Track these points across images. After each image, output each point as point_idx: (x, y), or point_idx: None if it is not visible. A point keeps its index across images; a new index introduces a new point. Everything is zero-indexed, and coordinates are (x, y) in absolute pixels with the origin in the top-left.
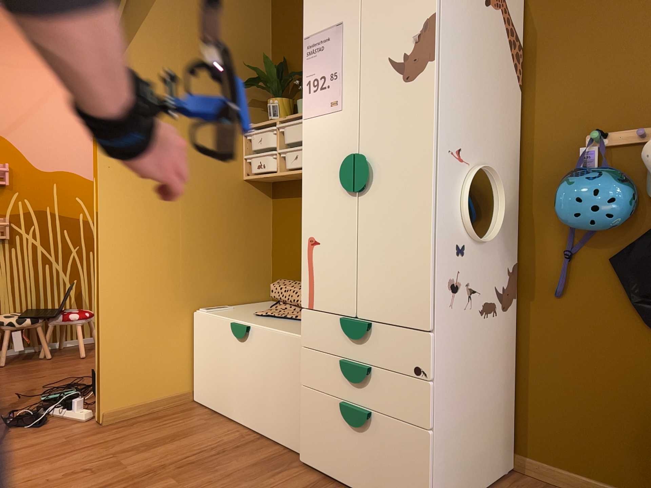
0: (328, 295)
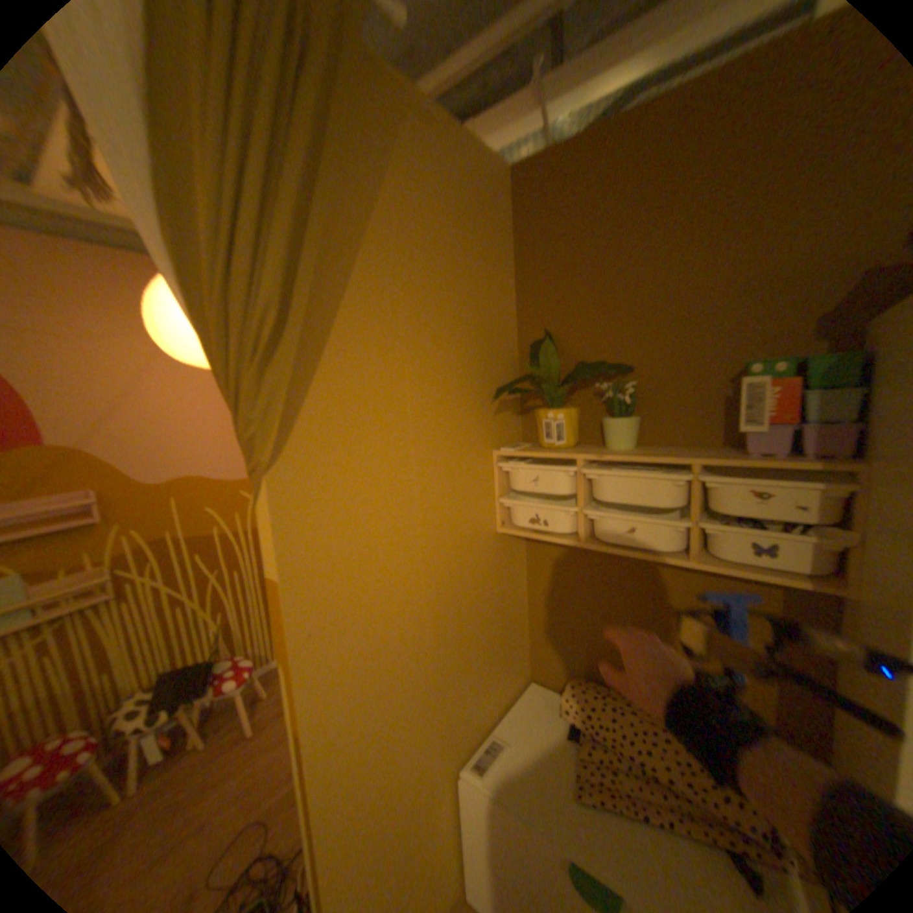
0: None
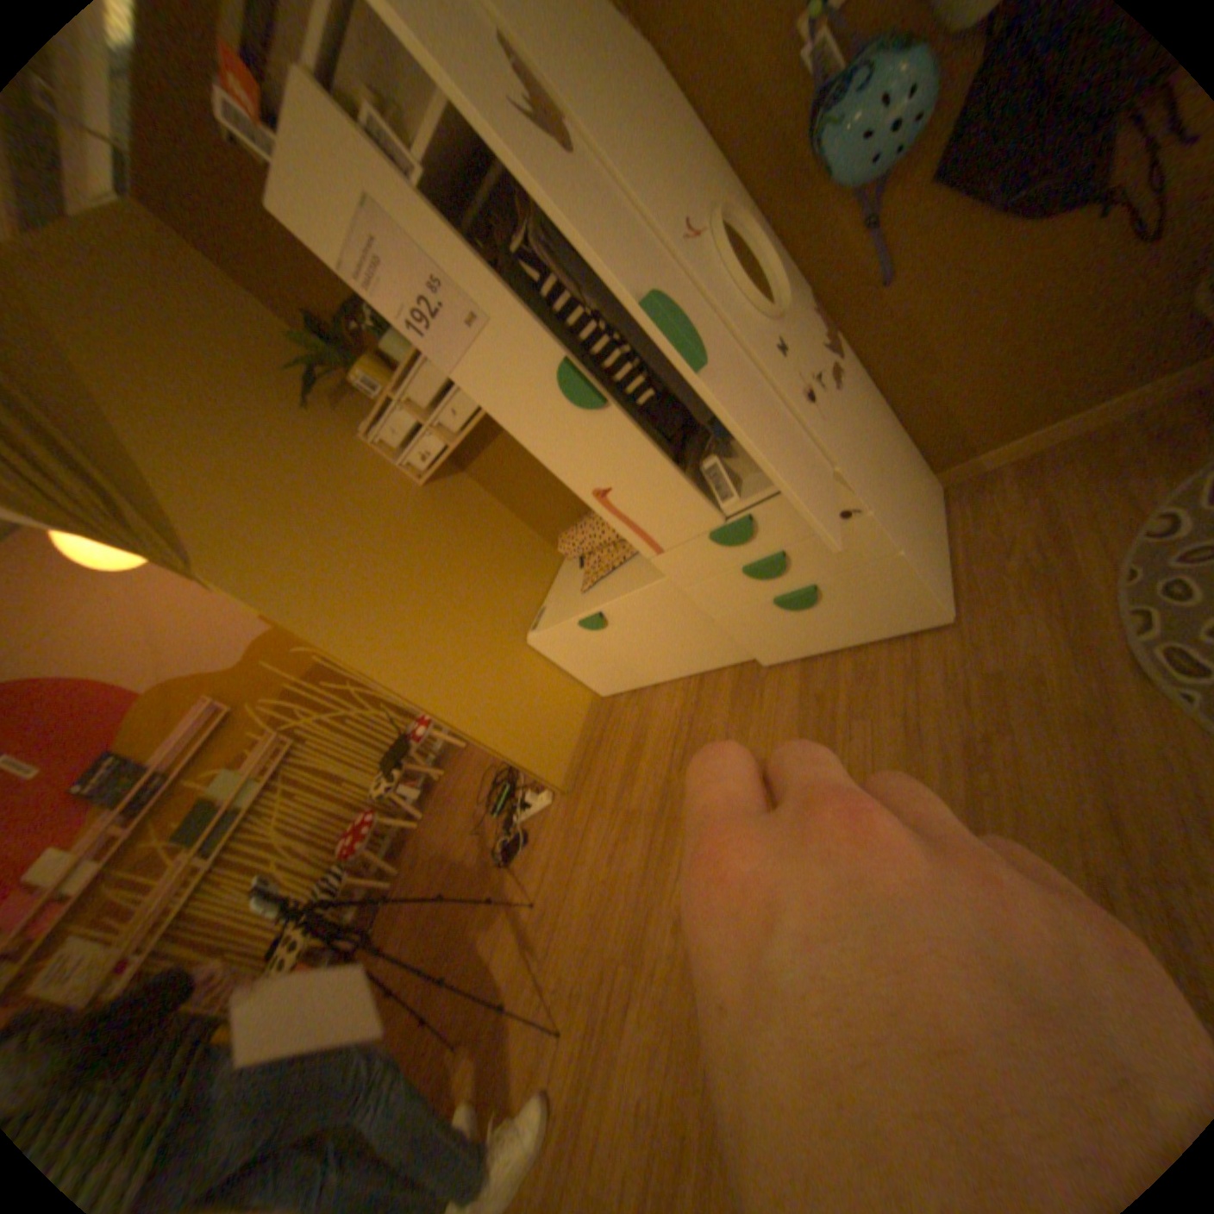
0: (671, 525)
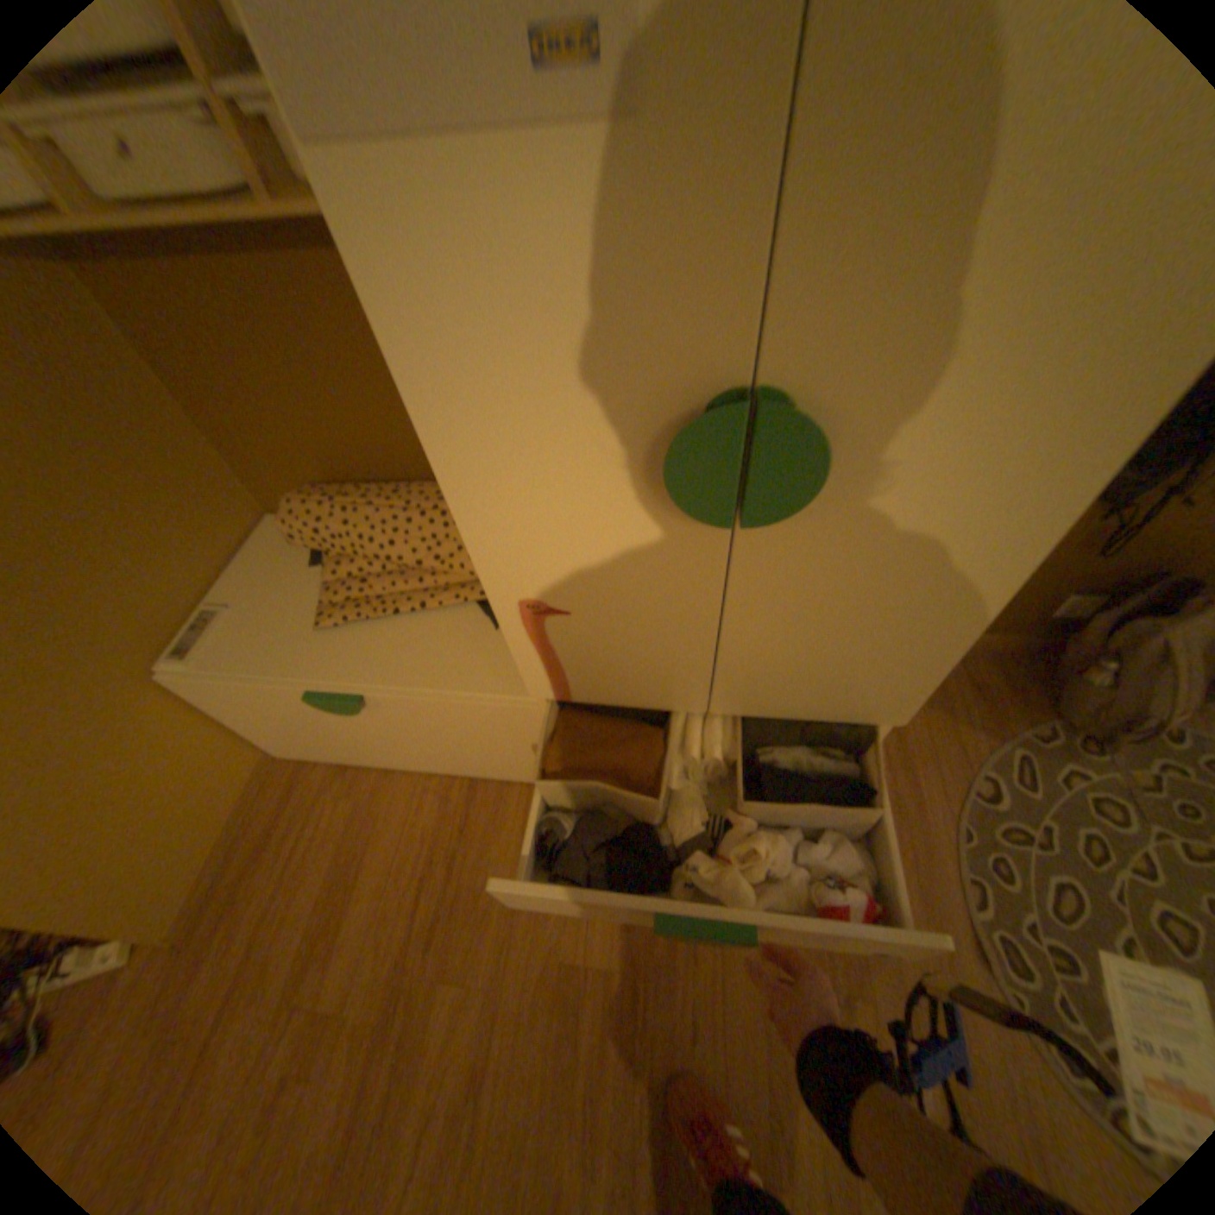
0: (616, 686)
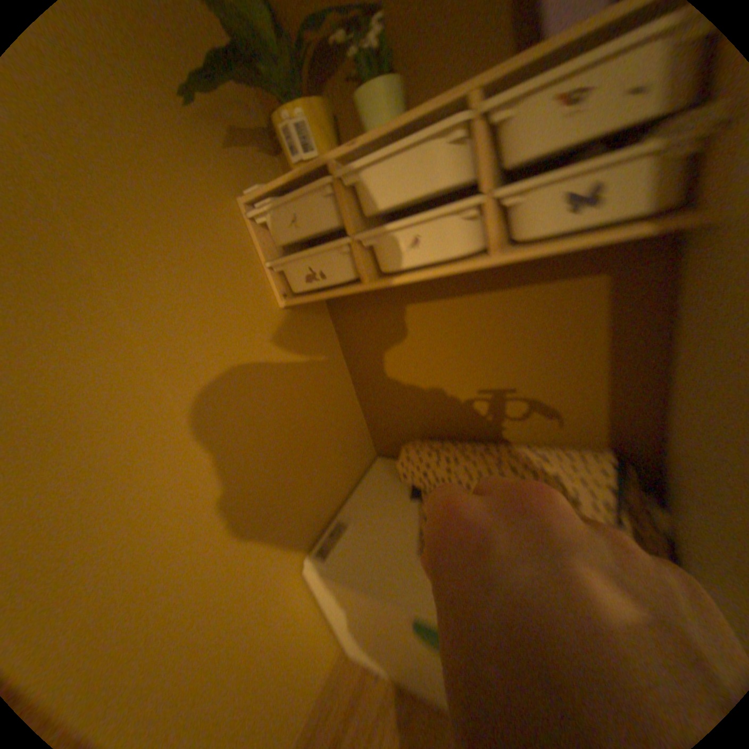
0: None
